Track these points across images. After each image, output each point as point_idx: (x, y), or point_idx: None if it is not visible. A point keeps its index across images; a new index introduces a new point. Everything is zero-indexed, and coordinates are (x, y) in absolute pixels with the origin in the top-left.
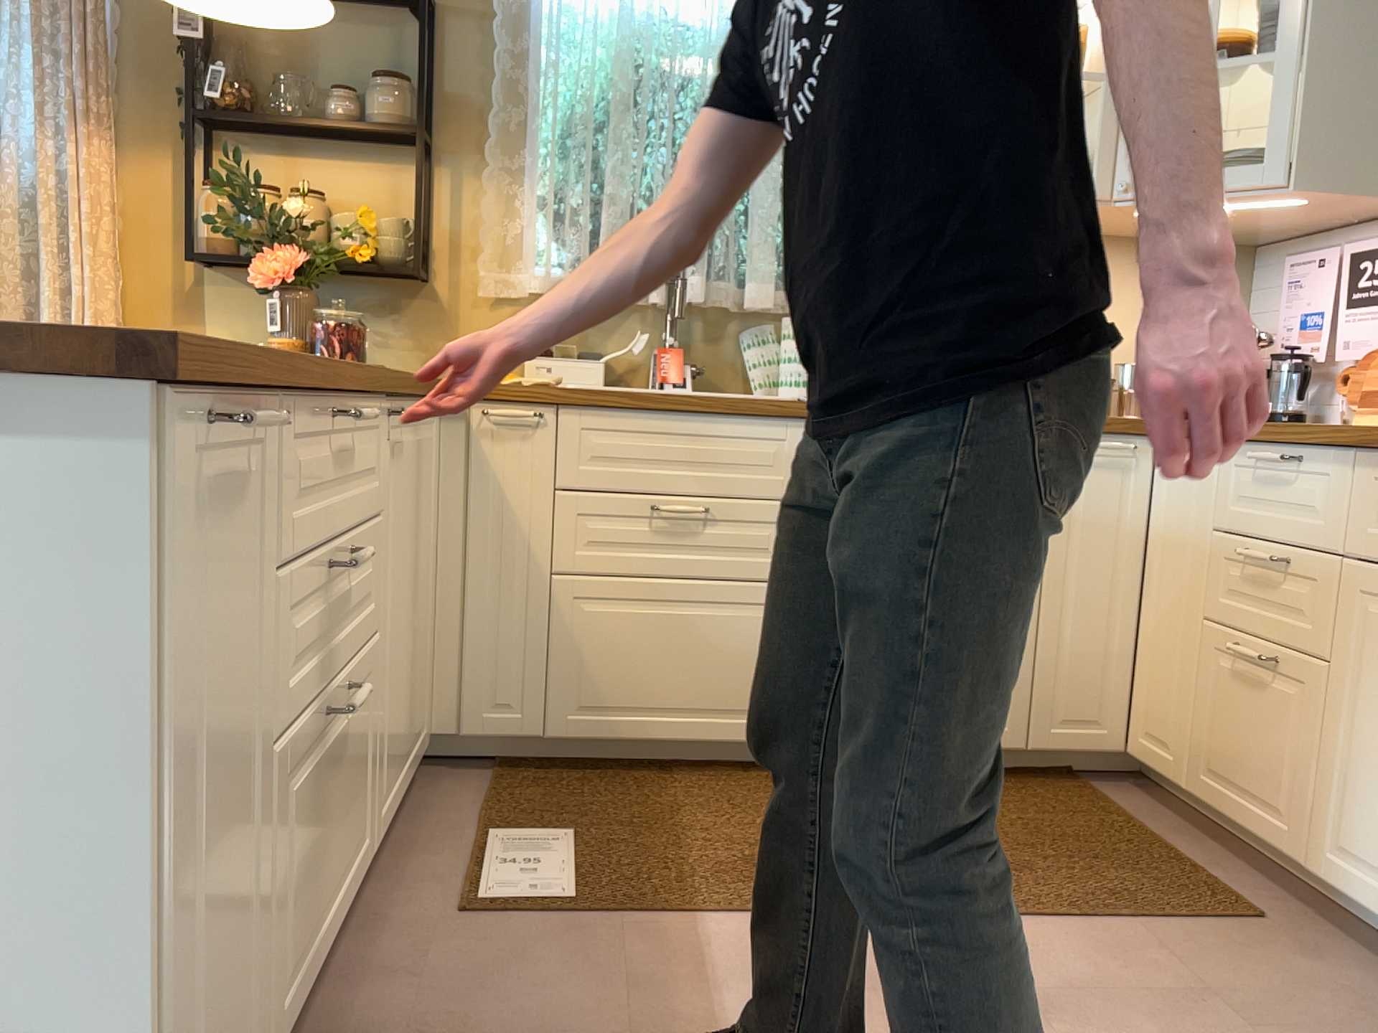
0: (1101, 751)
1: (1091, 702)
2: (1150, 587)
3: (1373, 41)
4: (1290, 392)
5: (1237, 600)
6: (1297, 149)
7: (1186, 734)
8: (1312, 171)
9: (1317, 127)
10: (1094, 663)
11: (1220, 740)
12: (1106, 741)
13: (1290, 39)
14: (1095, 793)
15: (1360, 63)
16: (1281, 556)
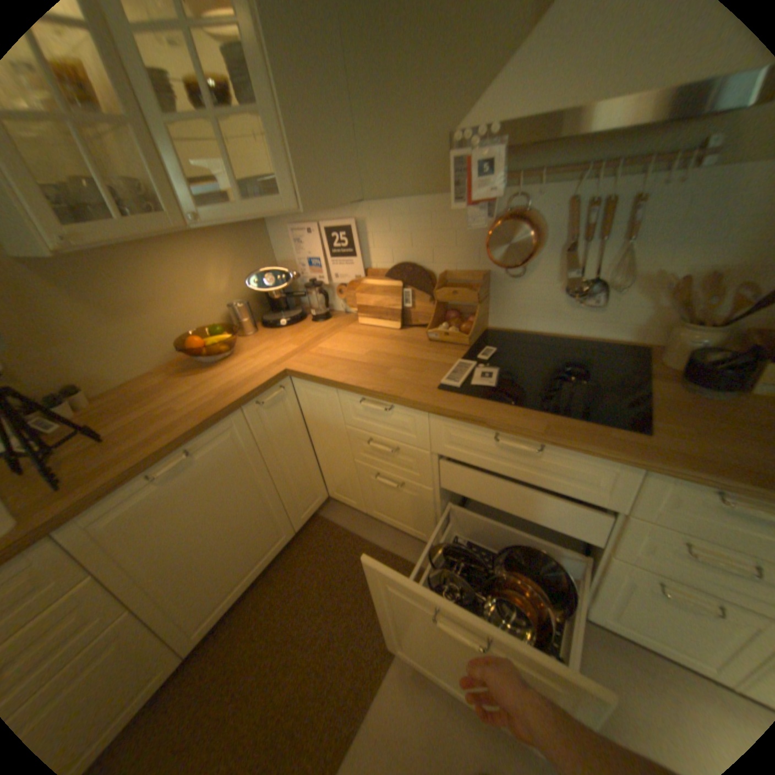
0: (321, 504)
1: (310, 495)
2: (315, 440)
3: (308, 95)
4: (317, 301)
5: (370, 454)
6: (295, 182)
7: (359, 496)
8: (307, 197)
9: (300, 165)
10: (305, 482)
11: (379, 501)
12: (321, 500)
13: (261, 92)
14: (328, 523)
15: (306, 113)
16: (392, 443)
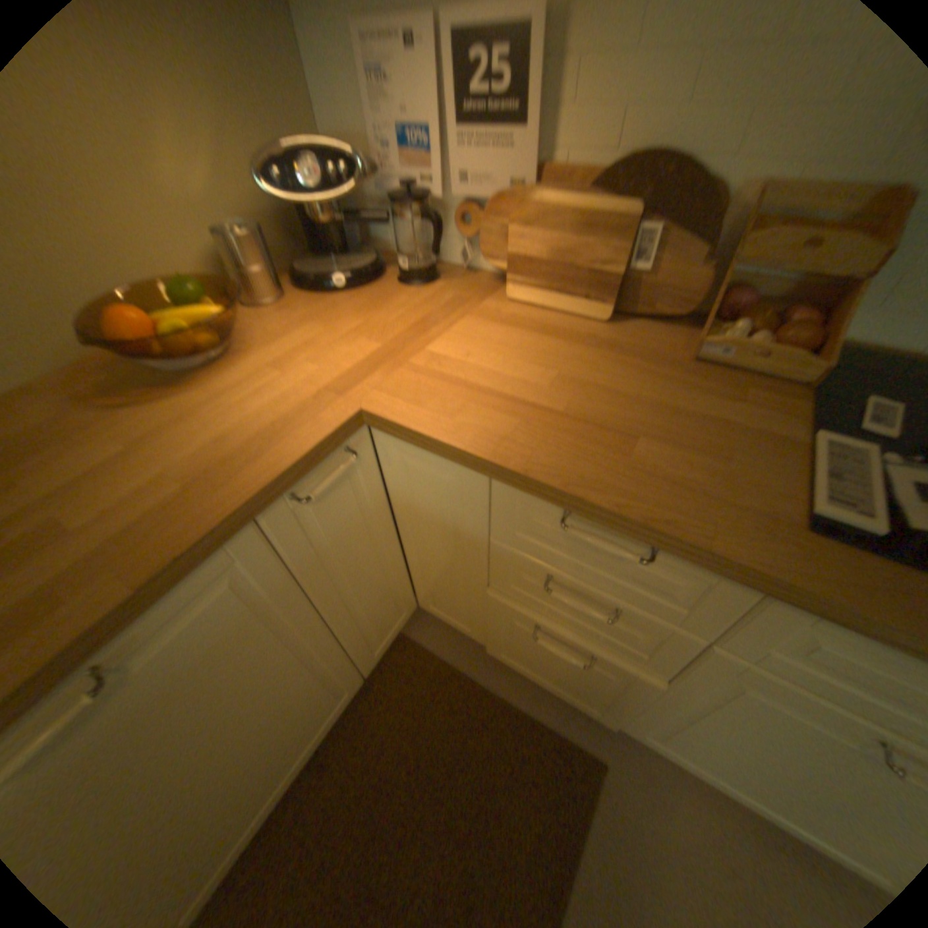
0: (405, 621)
1: (391, 616)
2: (408, 534)
3: None
4: (413, 233)
5: (534, 592)
6: None
7: (481, 625)
8: None
9: None
10: (385, 601)
11: (523, 645)
12: (407, 616)
13: None
14: (416, 649)
15: None
16: (606, 597)
